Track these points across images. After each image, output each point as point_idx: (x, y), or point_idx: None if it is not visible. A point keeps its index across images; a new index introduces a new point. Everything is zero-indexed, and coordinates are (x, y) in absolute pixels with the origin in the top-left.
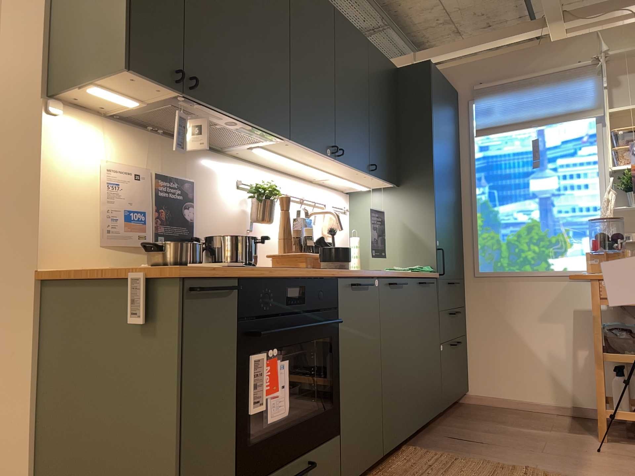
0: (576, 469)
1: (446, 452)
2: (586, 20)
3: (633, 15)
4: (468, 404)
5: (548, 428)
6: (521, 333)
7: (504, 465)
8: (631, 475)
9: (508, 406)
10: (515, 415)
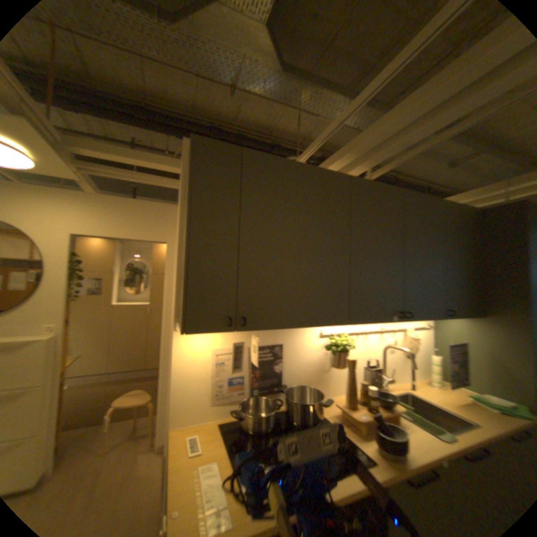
0: None
1: None
2: None
3: None
4: None
5: None
6: None
7: None
8: None
9: None
10: None
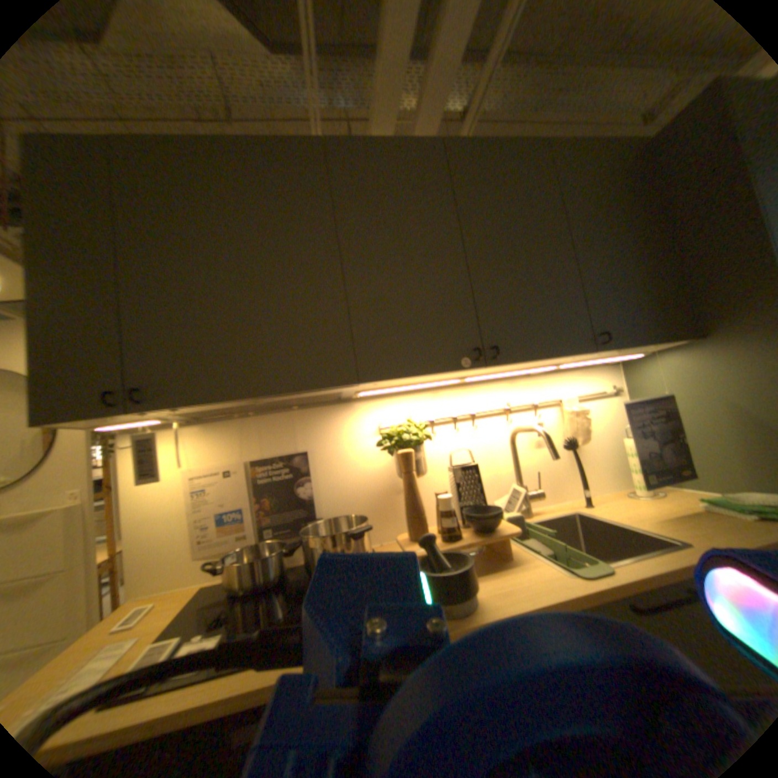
0: None
1: None
2: None
3: None
4: None
5: None
6: None
7: None
8: None
9: None
10: None
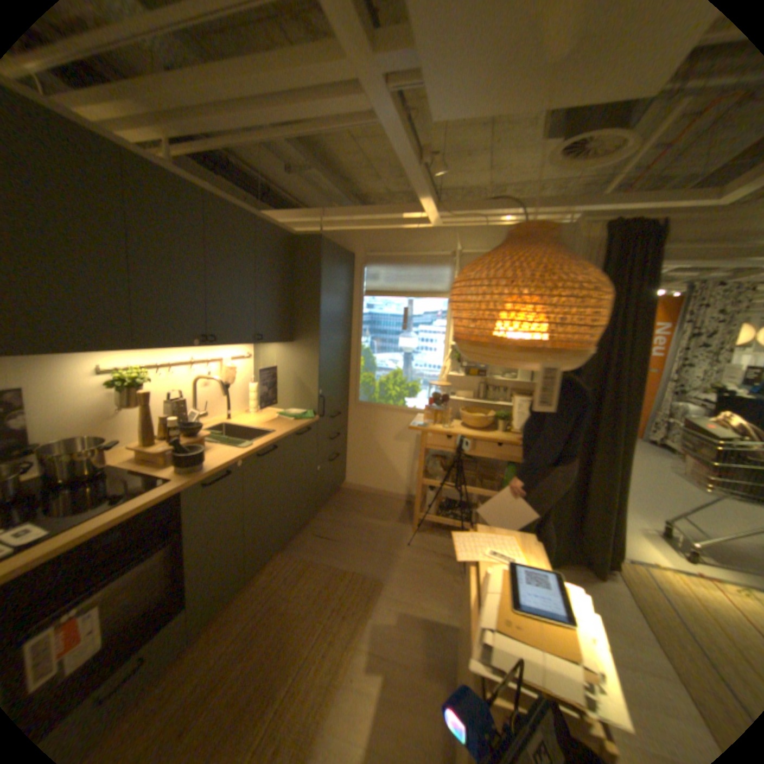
0: (385, 571)
1: (305, 557)
2: (454, 216)
3: (487, 220)
4: (343, 490)
5: (385, 519)
6: (382, 447)
7: (338, 573)
8: (418, 574)
9: (368, 493)
10: (370, 503)
